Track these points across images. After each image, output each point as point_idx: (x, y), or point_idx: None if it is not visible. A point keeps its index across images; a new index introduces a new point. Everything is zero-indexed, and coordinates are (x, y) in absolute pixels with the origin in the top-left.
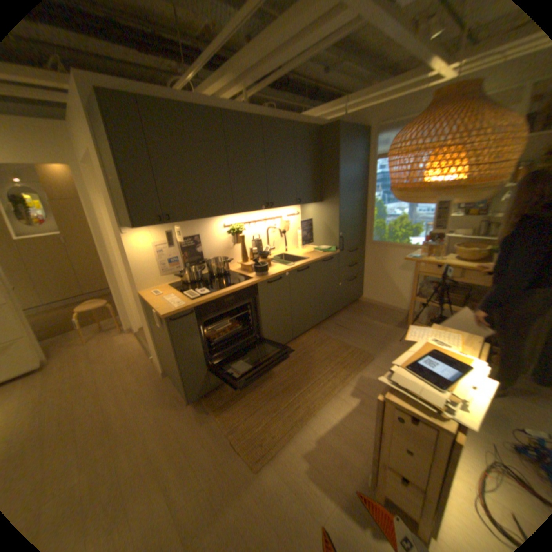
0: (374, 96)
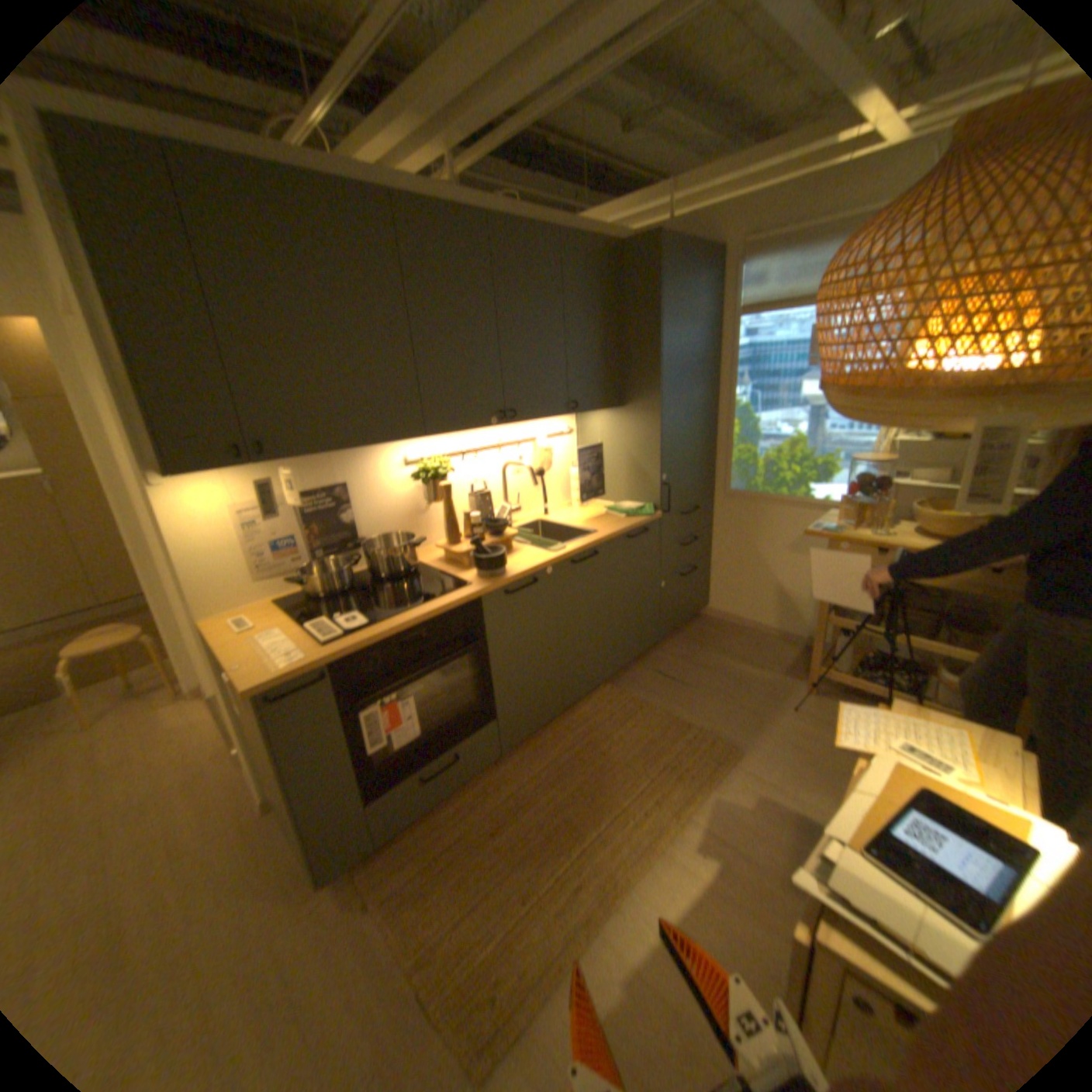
0: (733, 180)
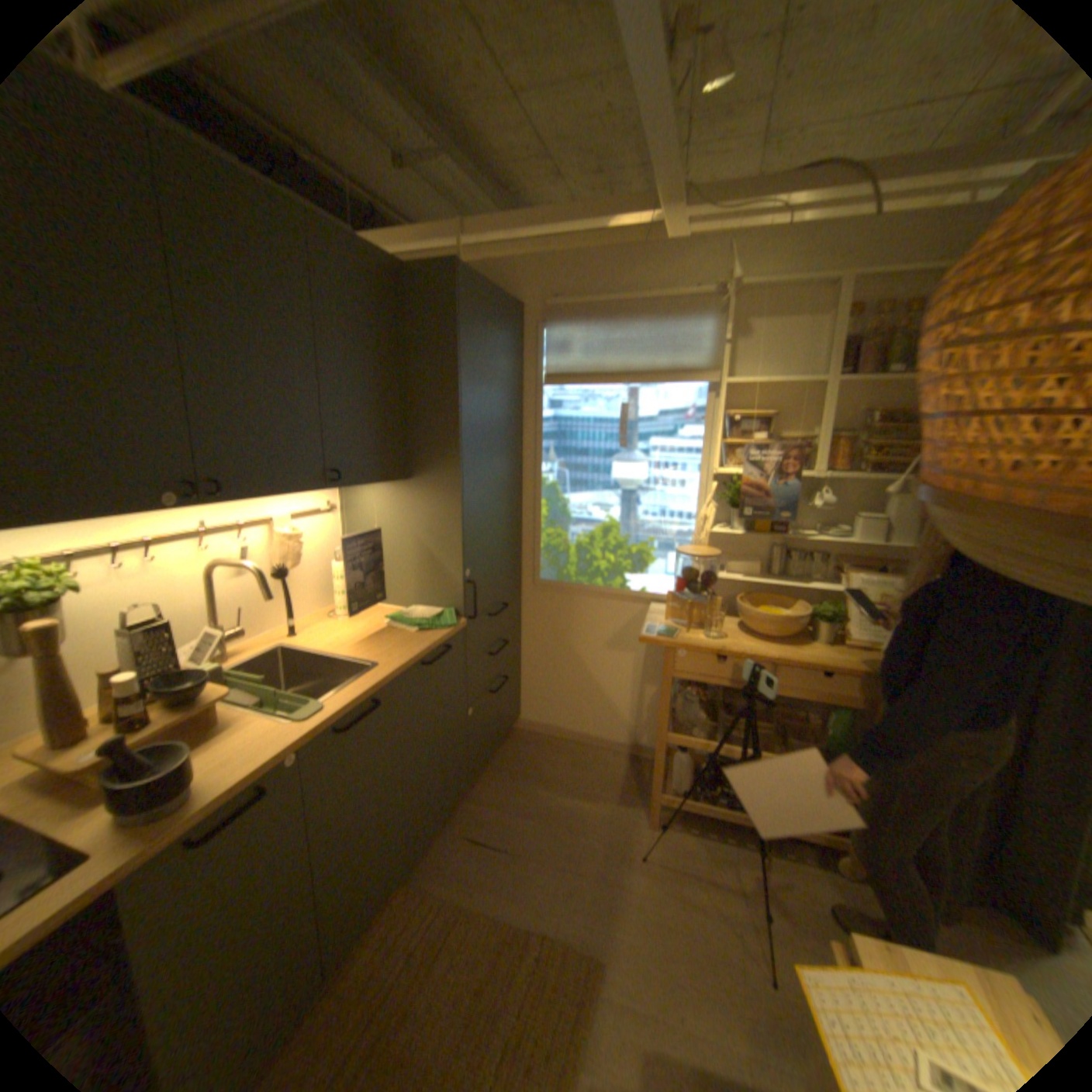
0: (529, 239)
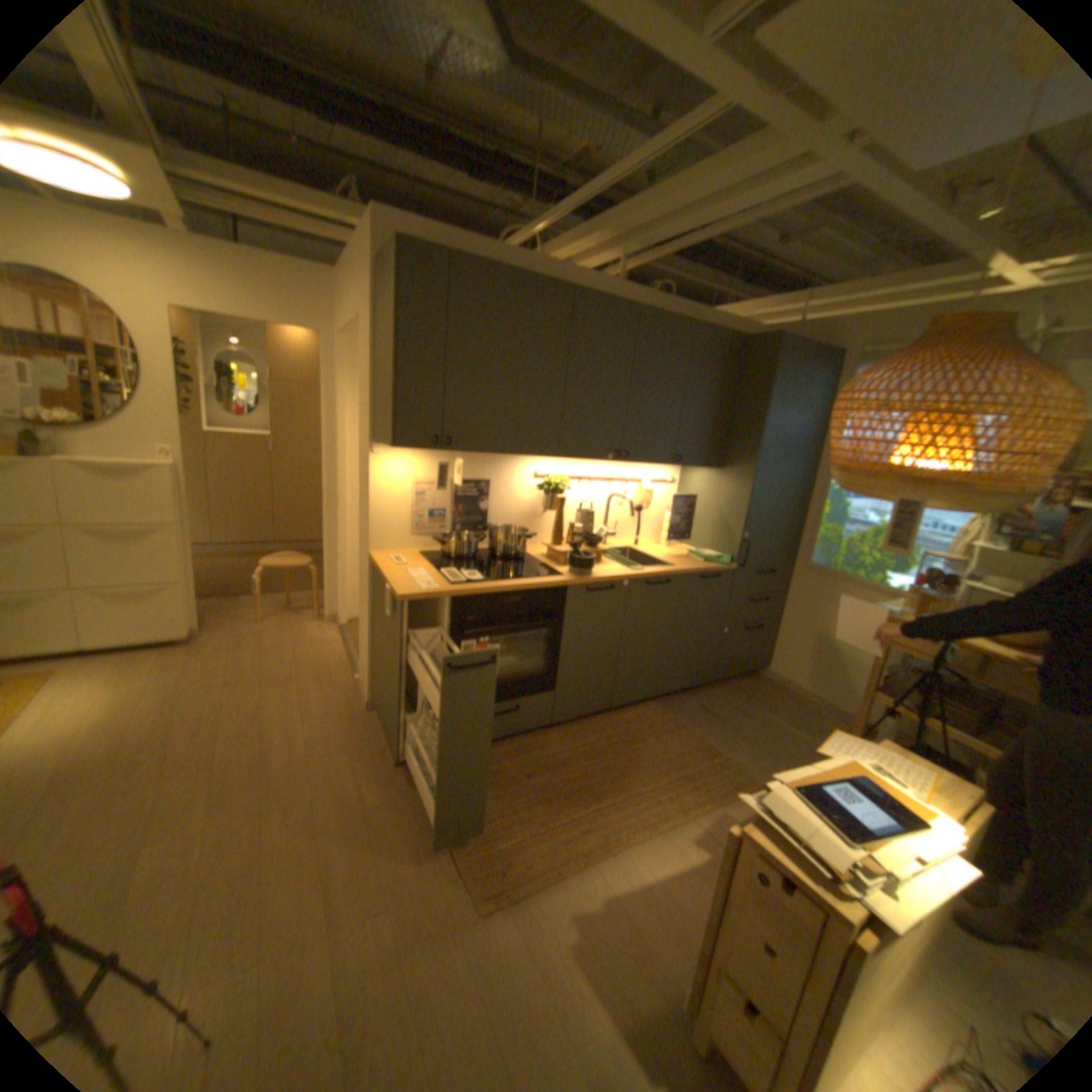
0: (864, 297)
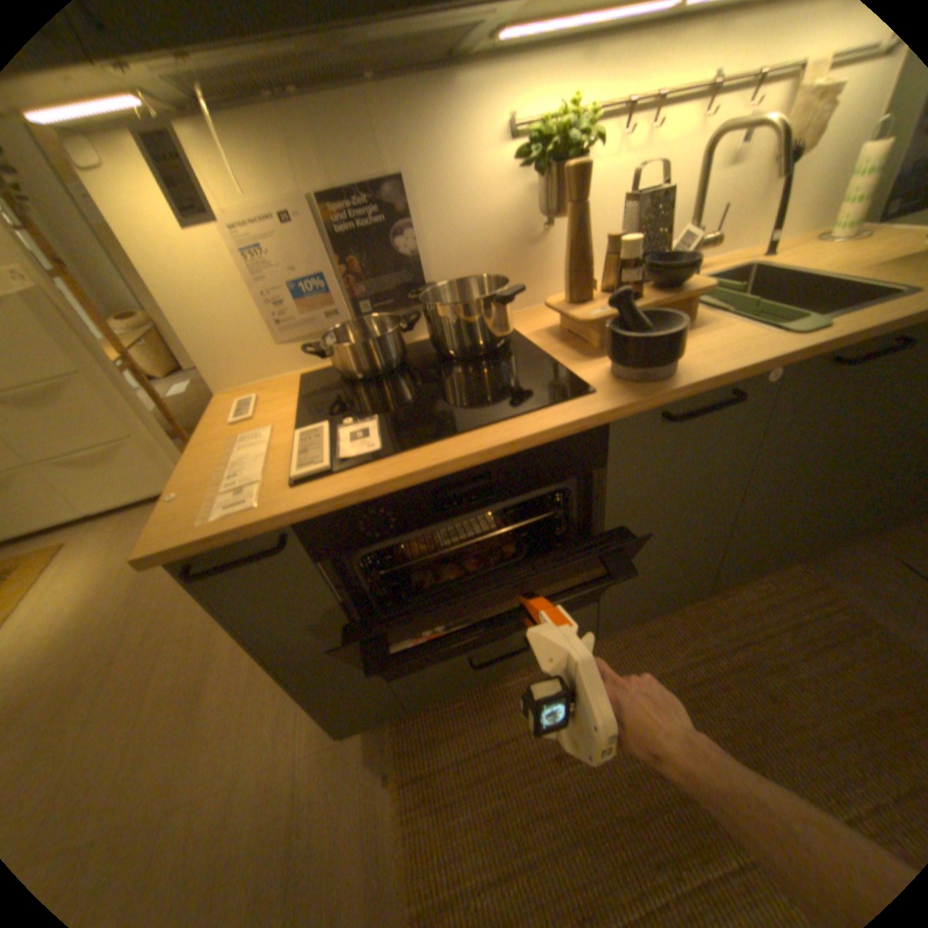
0: None
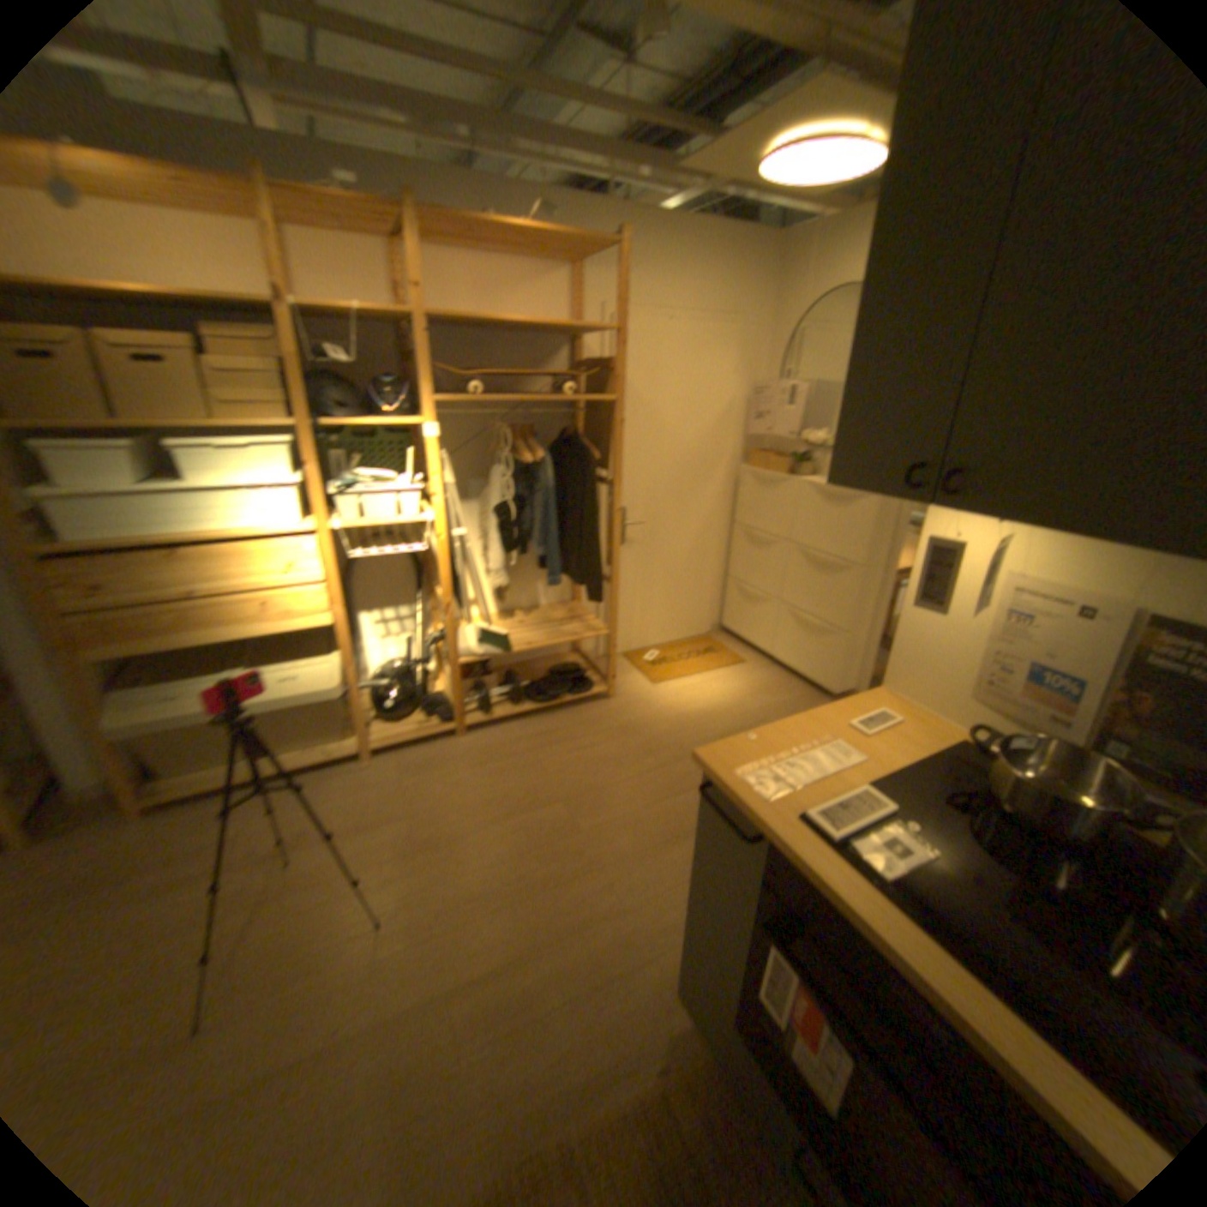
0: None
